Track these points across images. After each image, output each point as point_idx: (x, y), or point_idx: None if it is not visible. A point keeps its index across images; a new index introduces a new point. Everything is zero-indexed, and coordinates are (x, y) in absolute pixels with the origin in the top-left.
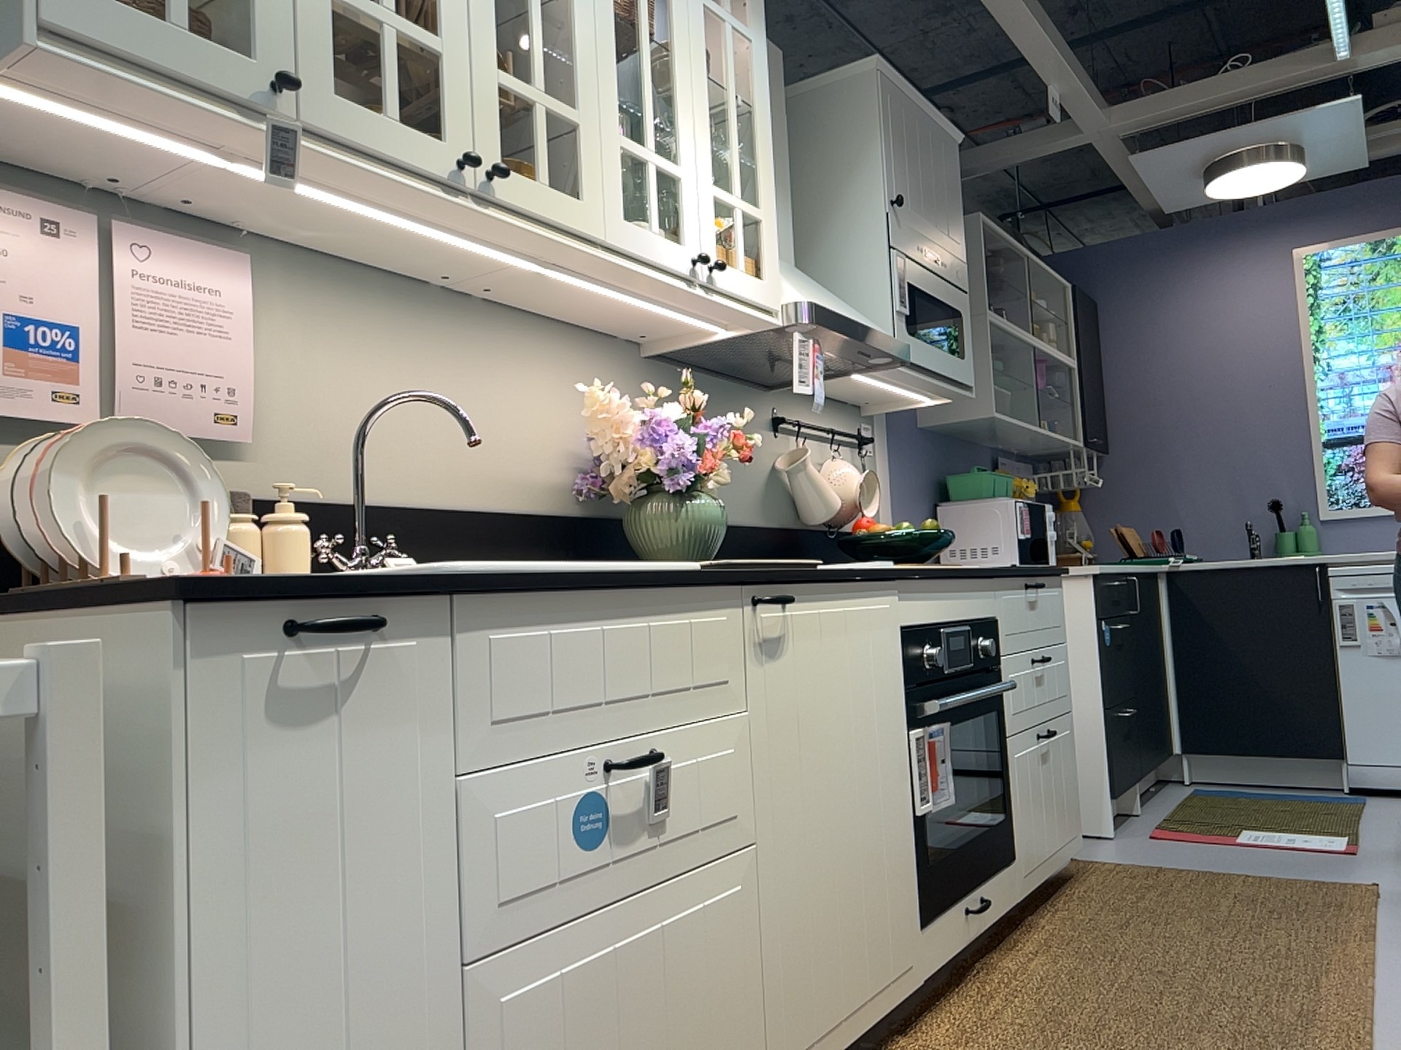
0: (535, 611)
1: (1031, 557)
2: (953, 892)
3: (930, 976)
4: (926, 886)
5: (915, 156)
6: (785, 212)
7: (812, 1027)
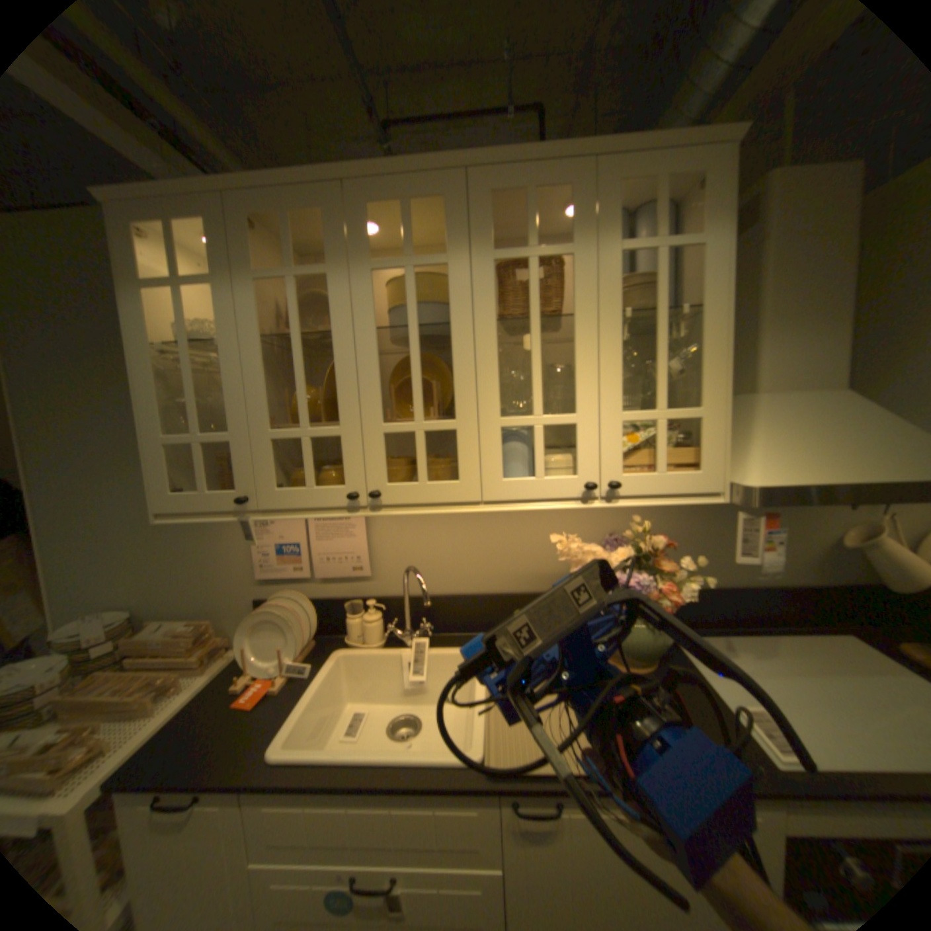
0: (296, 802)
1: None
2: None
3: None
4: None
5: None
6: (830, 340)
7: None
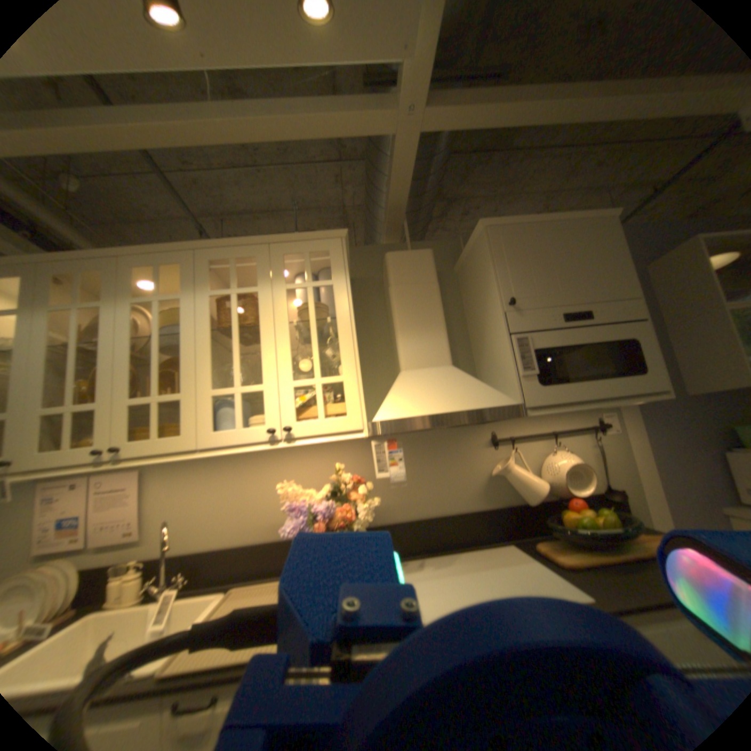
0: None
1: None
2: None
3: None
4: None
5: (539, 257)
6: (434, 338)
7: None
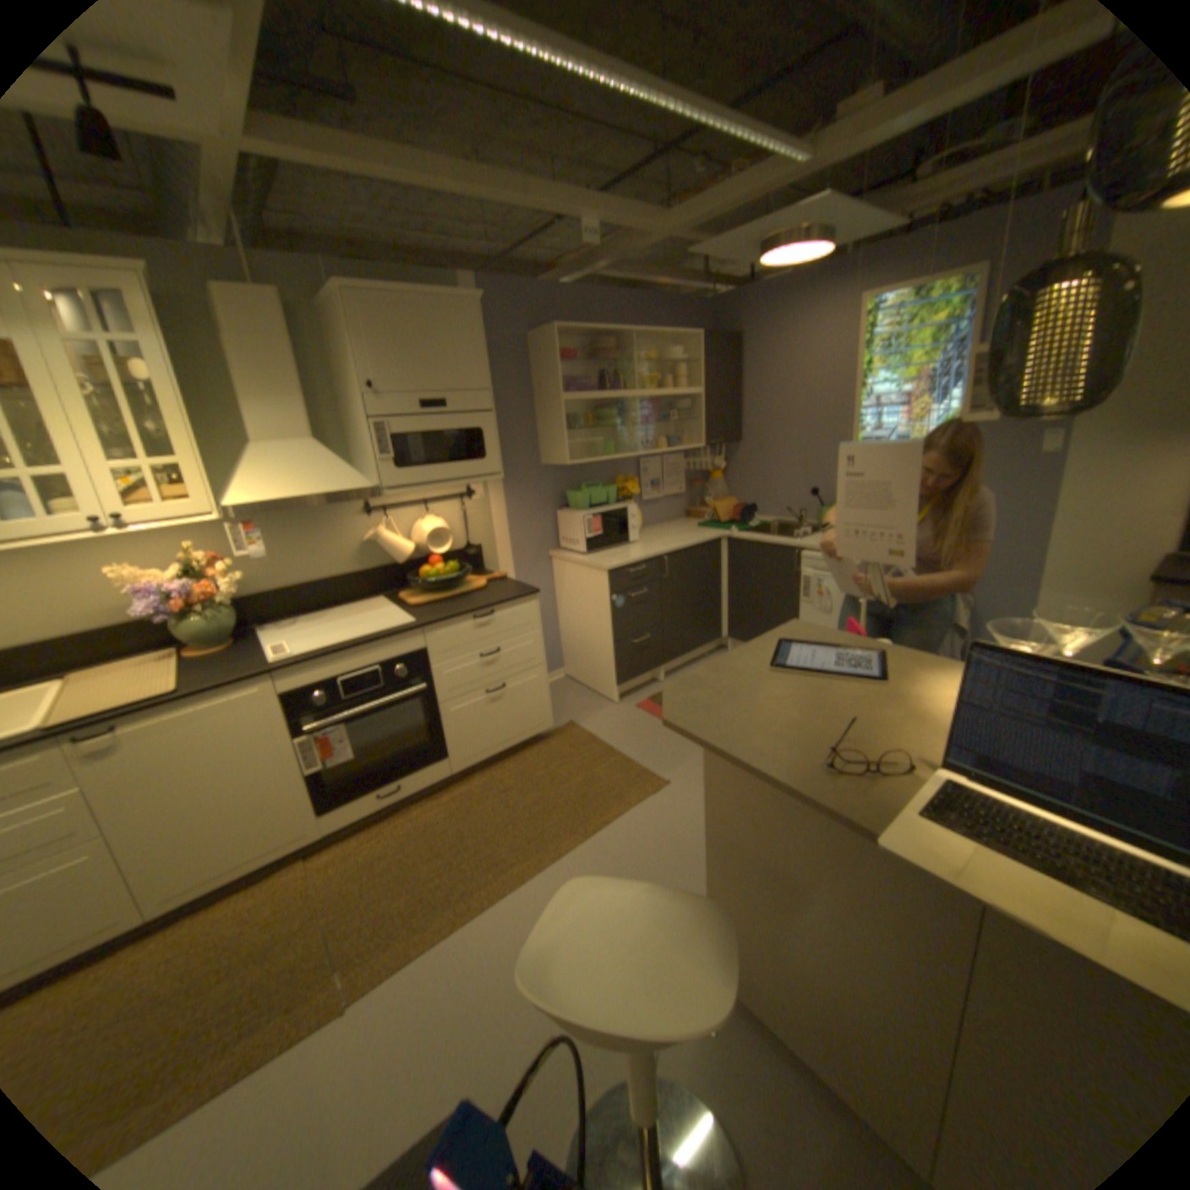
0: None
1: (601, 547)
2: (357, 796)
3: (330, 836)
4: (320, 803)
5: (400, 339)
6: (289, 409)
7: (184, 888)
